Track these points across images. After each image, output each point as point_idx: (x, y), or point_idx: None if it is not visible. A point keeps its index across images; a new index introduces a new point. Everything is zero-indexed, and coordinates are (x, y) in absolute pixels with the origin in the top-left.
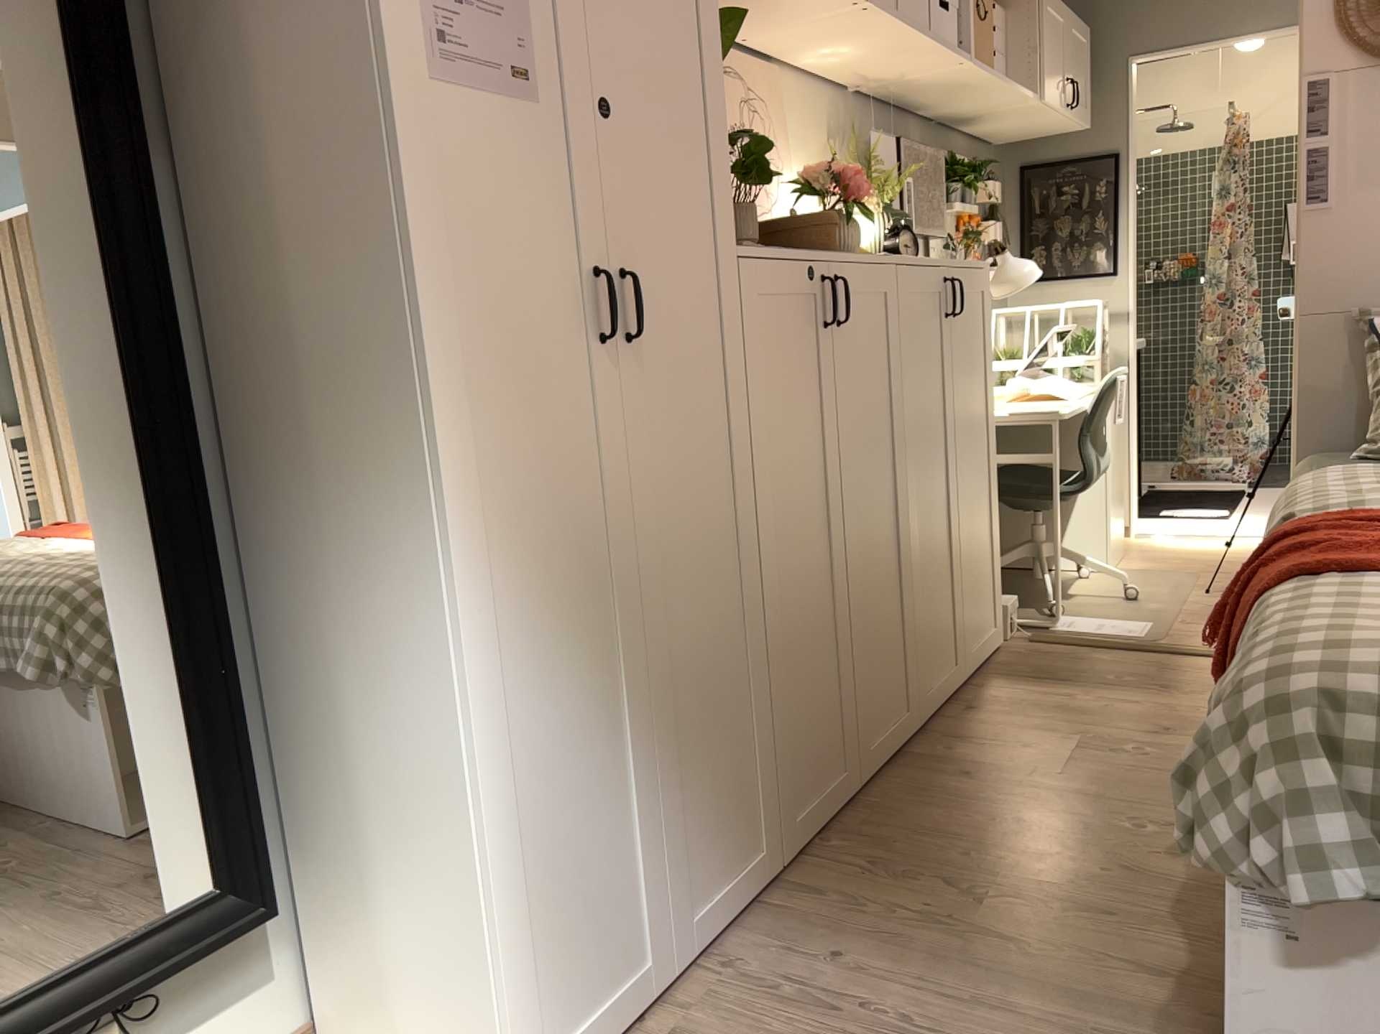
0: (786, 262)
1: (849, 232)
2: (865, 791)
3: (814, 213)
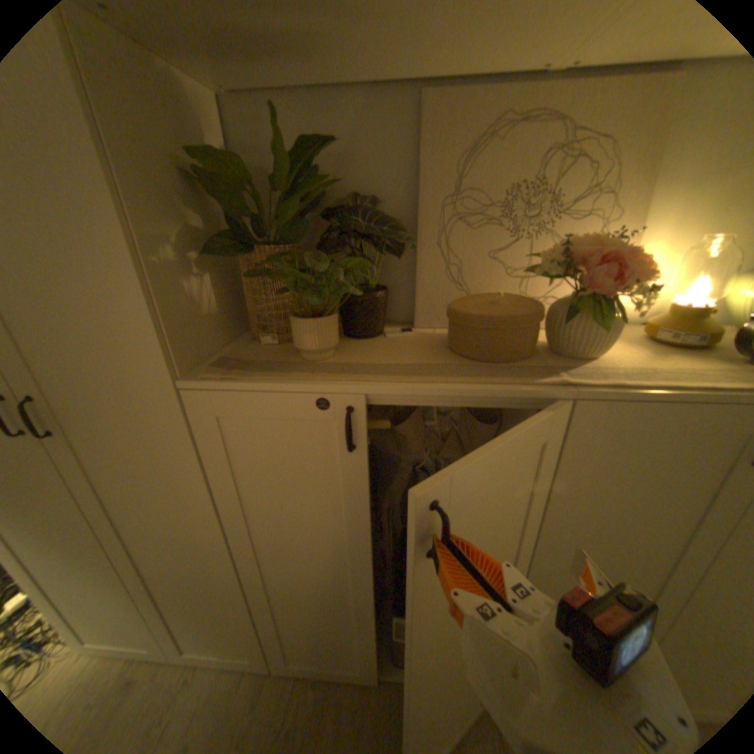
0: (269, 394)
1: (578, 328)
2: (384, 689)
3: (477, 313)
